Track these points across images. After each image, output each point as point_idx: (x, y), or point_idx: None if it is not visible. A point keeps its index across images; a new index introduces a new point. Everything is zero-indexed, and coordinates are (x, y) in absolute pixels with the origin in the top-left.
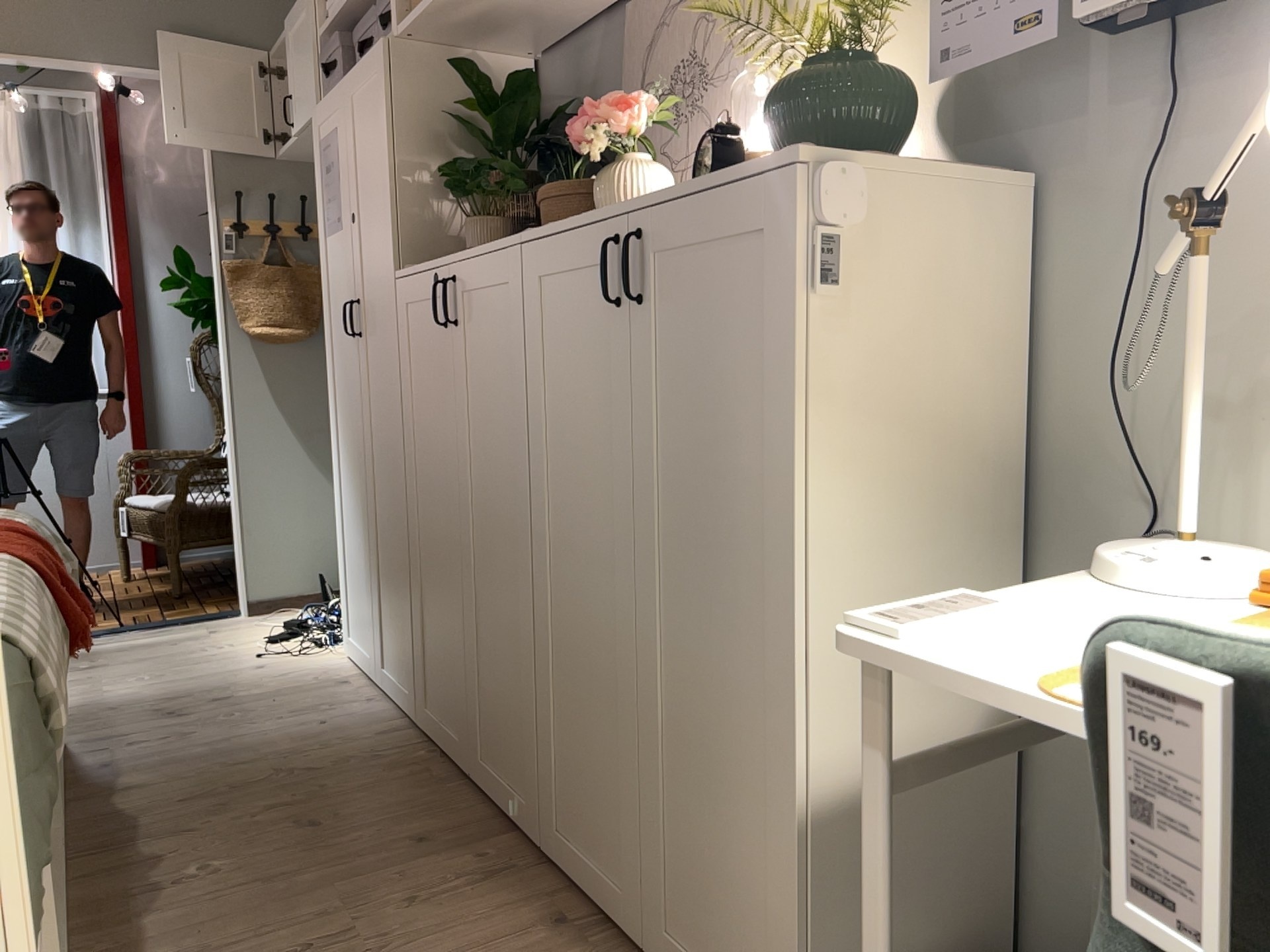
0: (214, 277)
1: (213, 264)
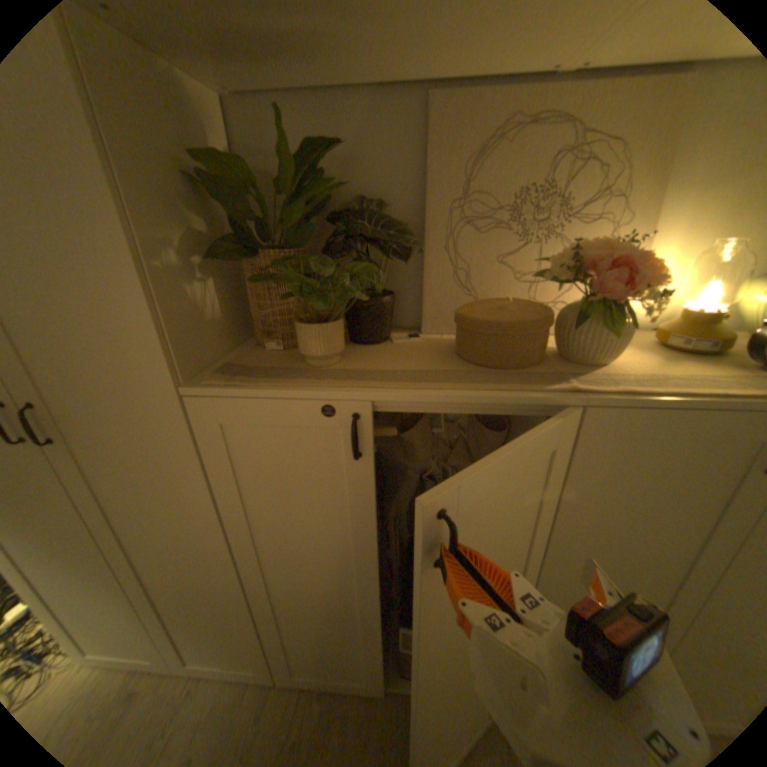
0: None
1: None
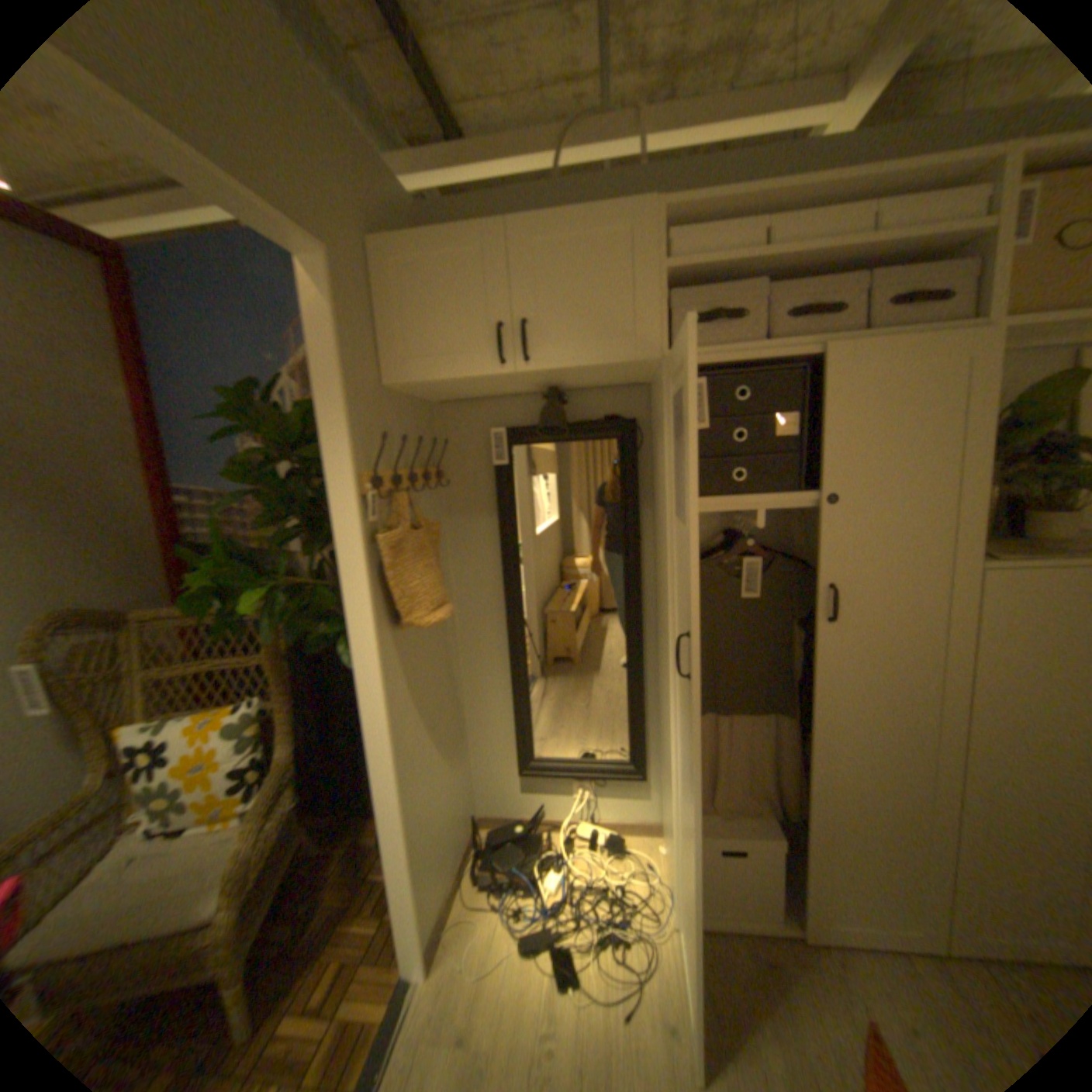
0: (341, 560)
1: (338, 542)
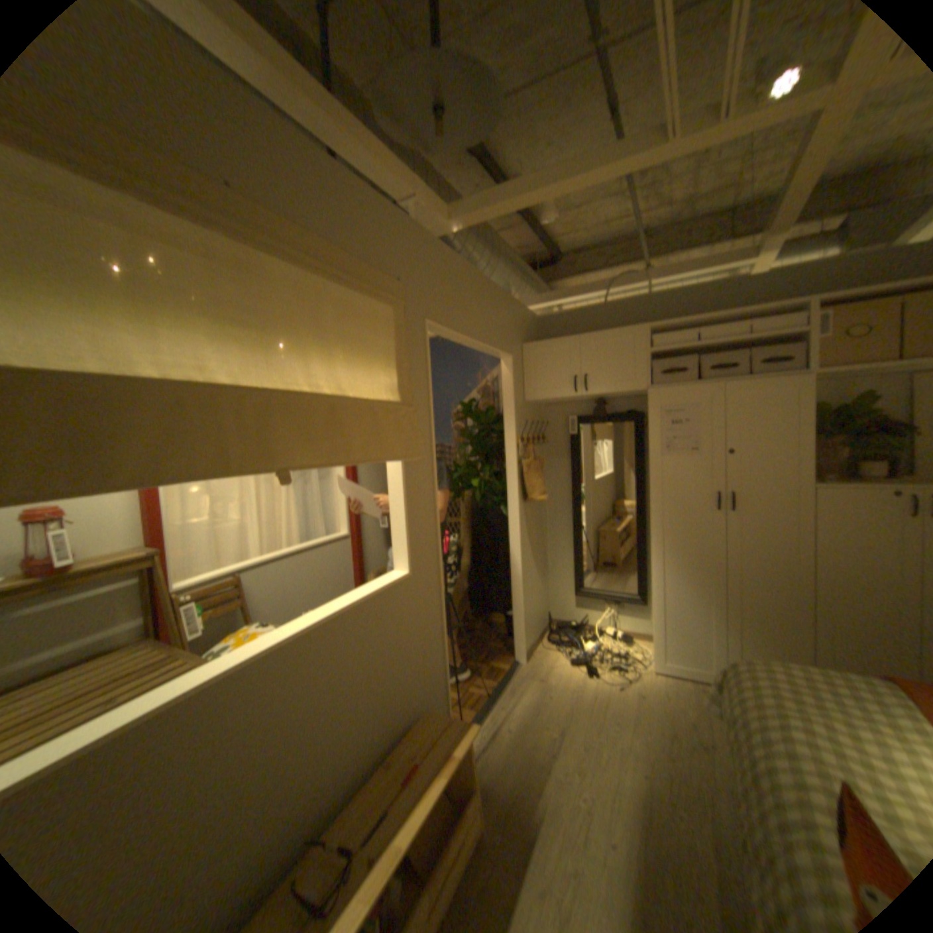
0: (507, 472)
1: (507, 464)
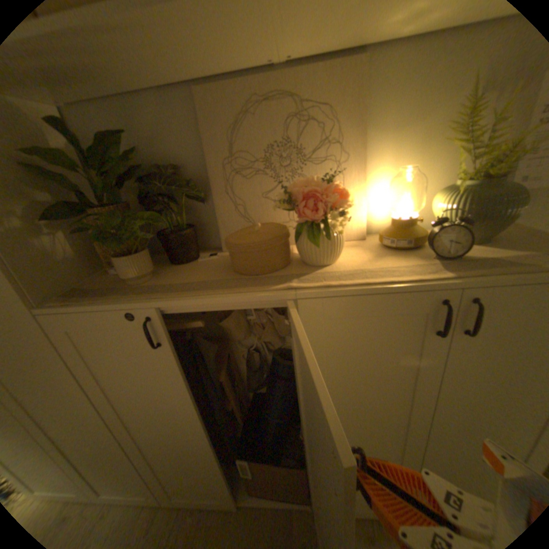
0: None
1: None
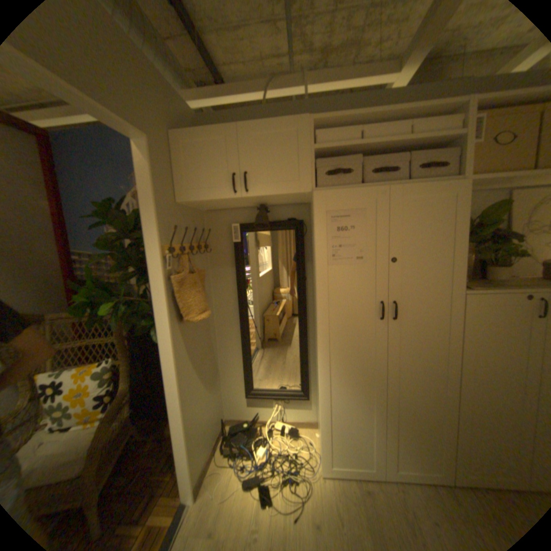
0: (153, 288)
1: (152, 279)
